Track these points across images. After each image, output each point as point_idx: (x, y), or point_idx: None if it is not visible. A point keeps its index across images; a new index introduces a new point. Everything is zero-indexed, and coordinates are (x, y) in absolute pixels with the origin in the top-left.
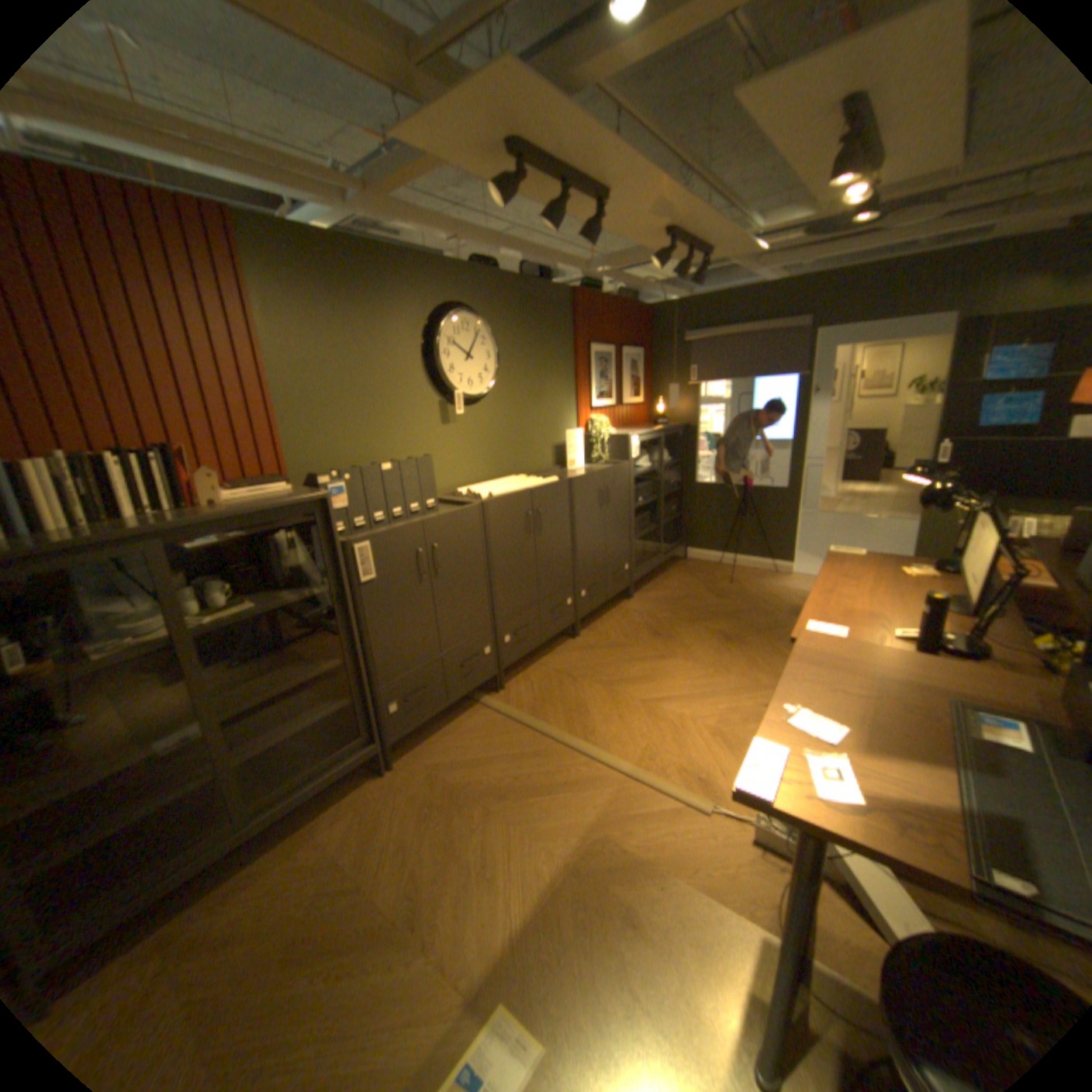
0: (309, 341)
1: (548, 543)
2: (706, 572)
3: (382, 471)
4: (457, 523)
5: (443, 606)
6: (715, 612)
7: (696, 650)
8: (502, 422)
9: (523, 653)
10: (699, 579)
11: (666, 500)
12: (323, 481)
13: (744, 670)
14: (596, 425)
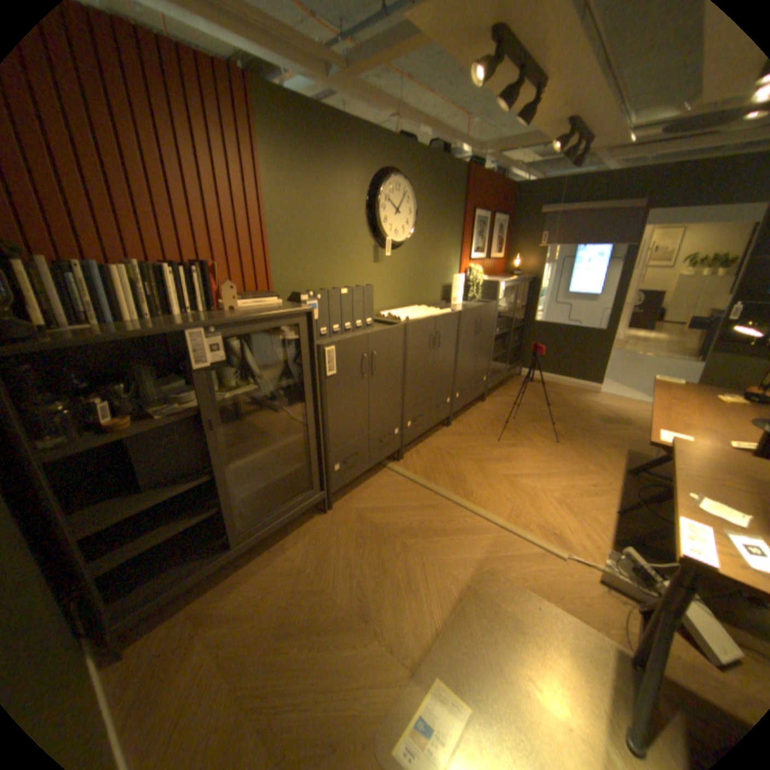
0: (292, 189)
1: (440, 357)
2: (536, 386)
3: (340, 294)
4: (388, 338)
5: (373, 397)
6: (546, 415)
7: (537, 442)
8: (411, 264)
9: (416, 435)
10: (531, 391)
11: (511, 331)
12: (303, 299)
13: (574, 459)
14: (473, 272)
